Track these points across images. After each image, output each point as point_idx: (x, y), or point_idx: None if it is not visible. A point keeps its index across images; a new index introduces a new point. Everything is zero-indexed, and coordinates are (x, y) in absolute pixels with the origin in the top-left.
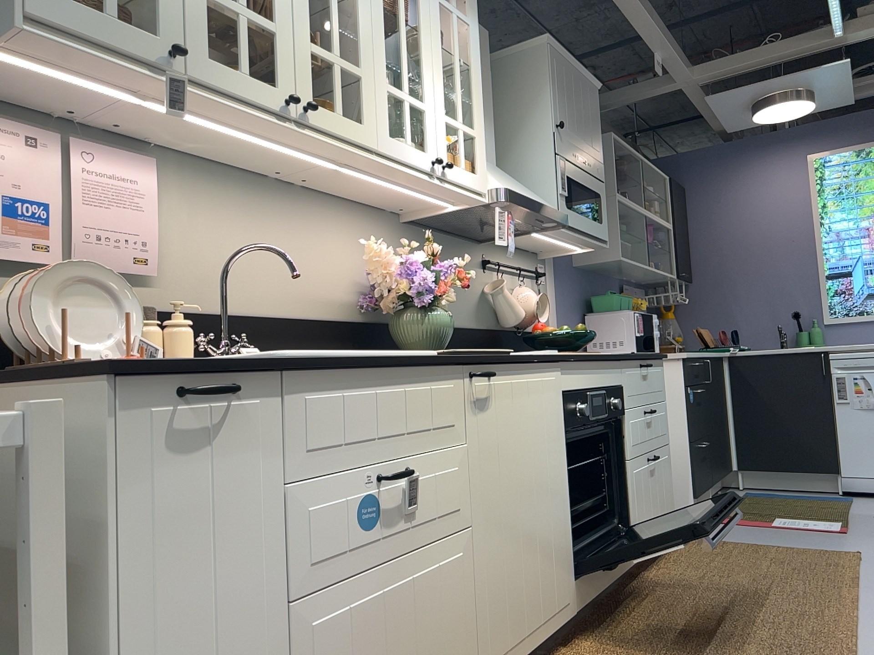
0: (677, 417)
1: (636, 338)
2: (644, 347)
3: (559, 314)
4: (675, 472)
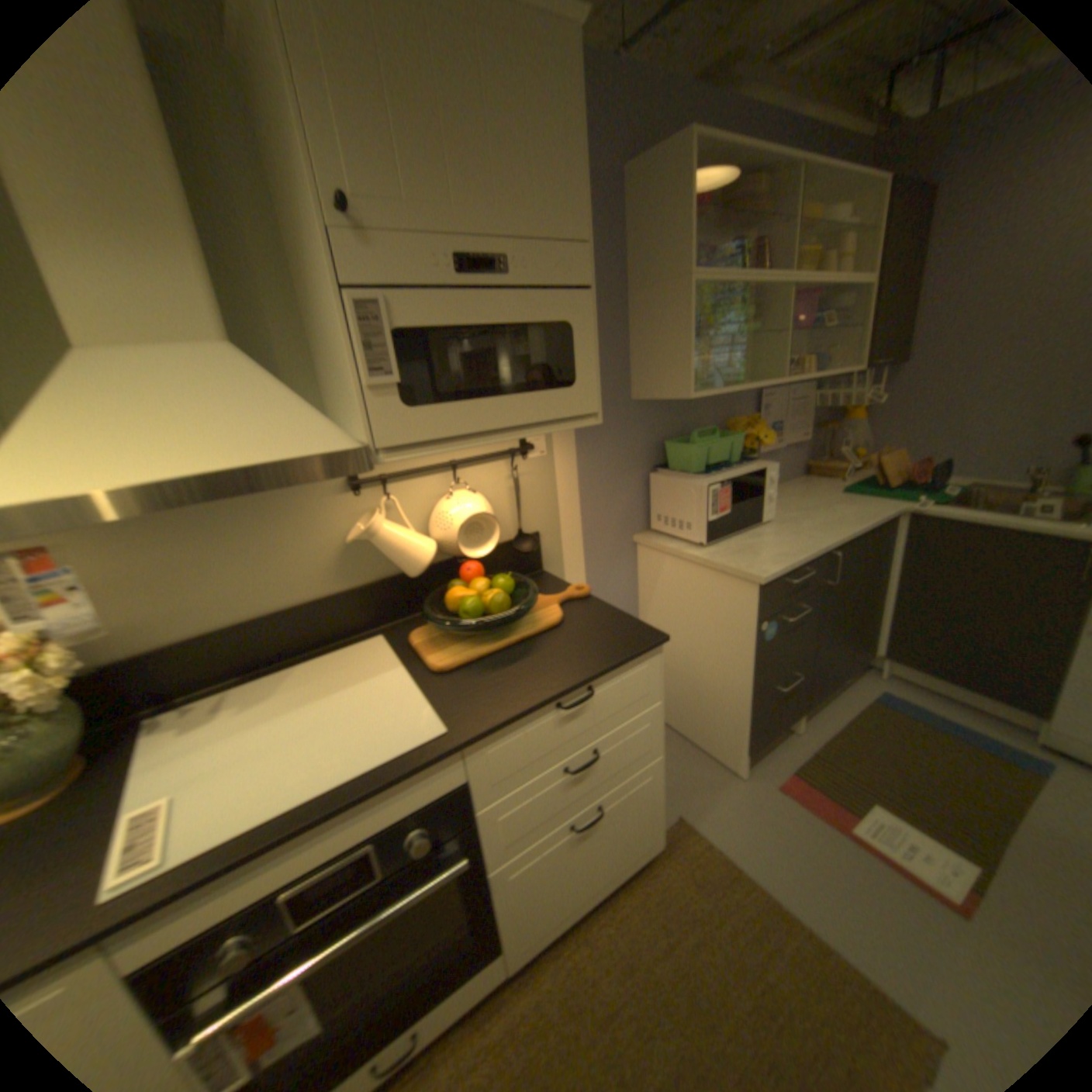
0: (740, 656)
1: (709, 522)
2: (726, 530)
3: (578, 492)
4: (729, 717)
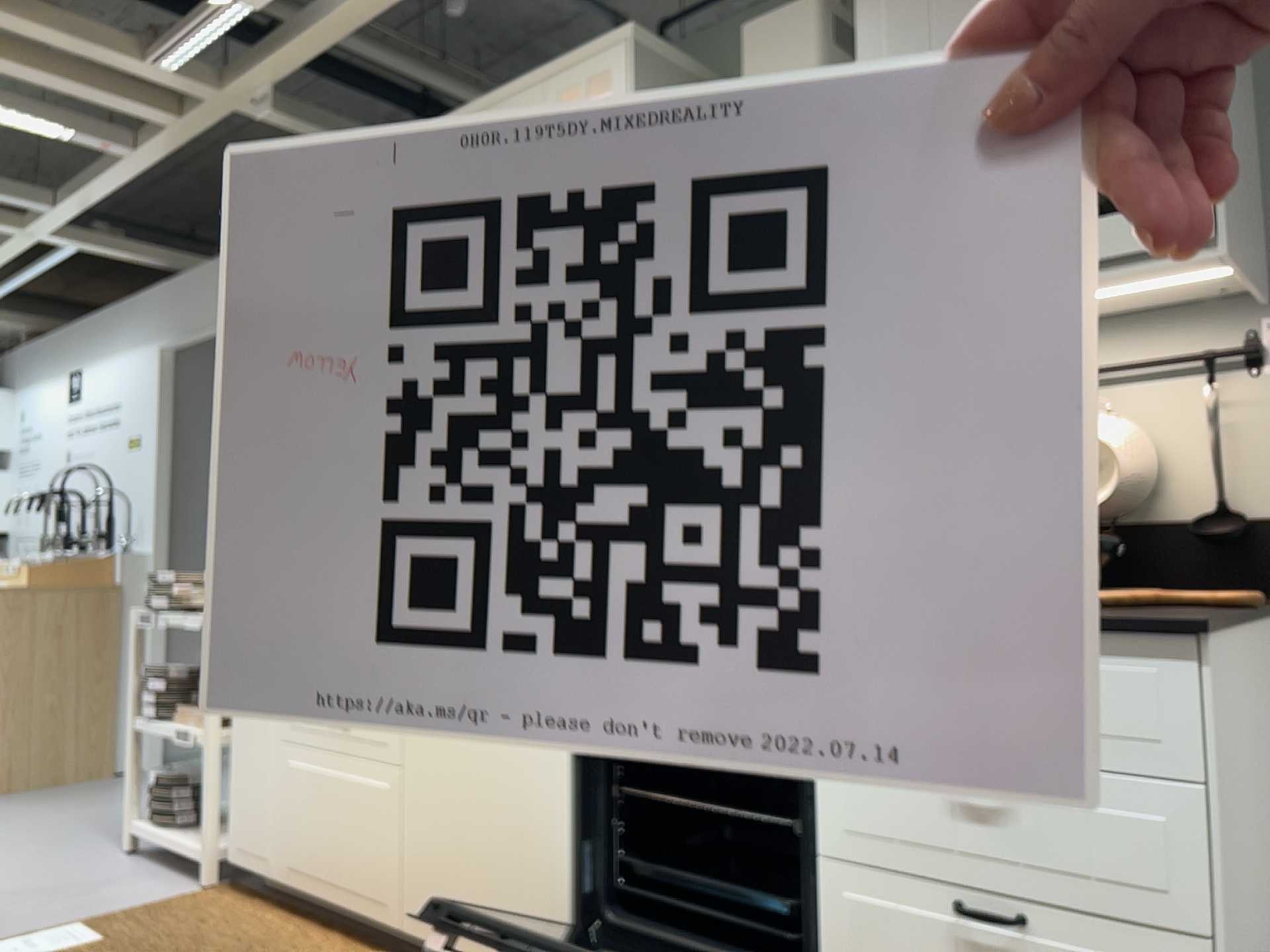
0: None
1: None
2: None
3: None
4: None
